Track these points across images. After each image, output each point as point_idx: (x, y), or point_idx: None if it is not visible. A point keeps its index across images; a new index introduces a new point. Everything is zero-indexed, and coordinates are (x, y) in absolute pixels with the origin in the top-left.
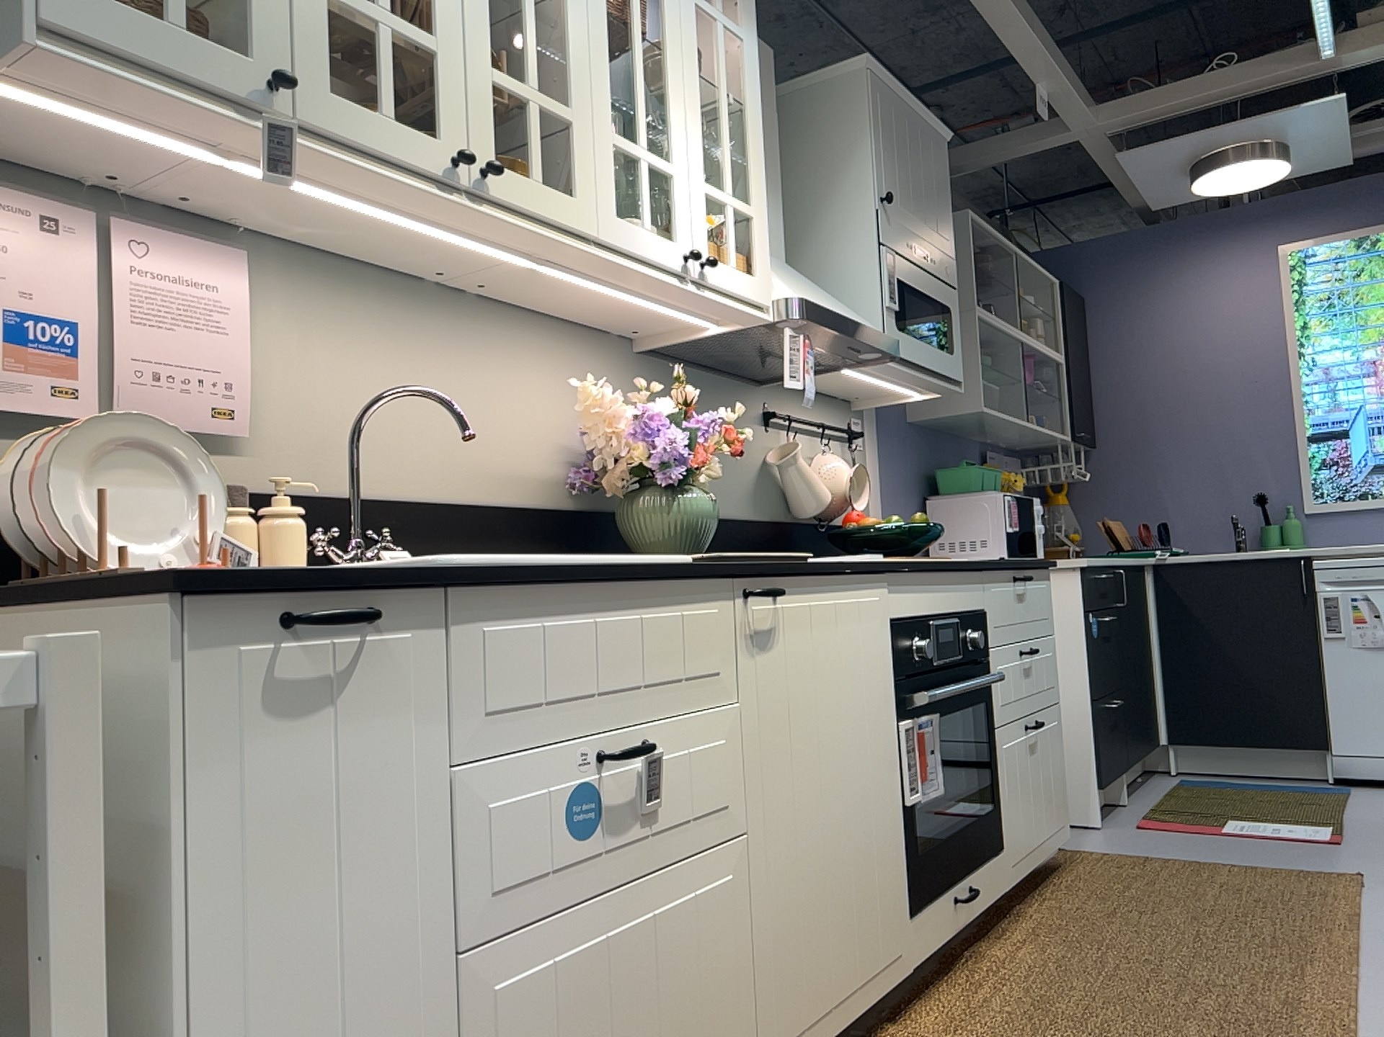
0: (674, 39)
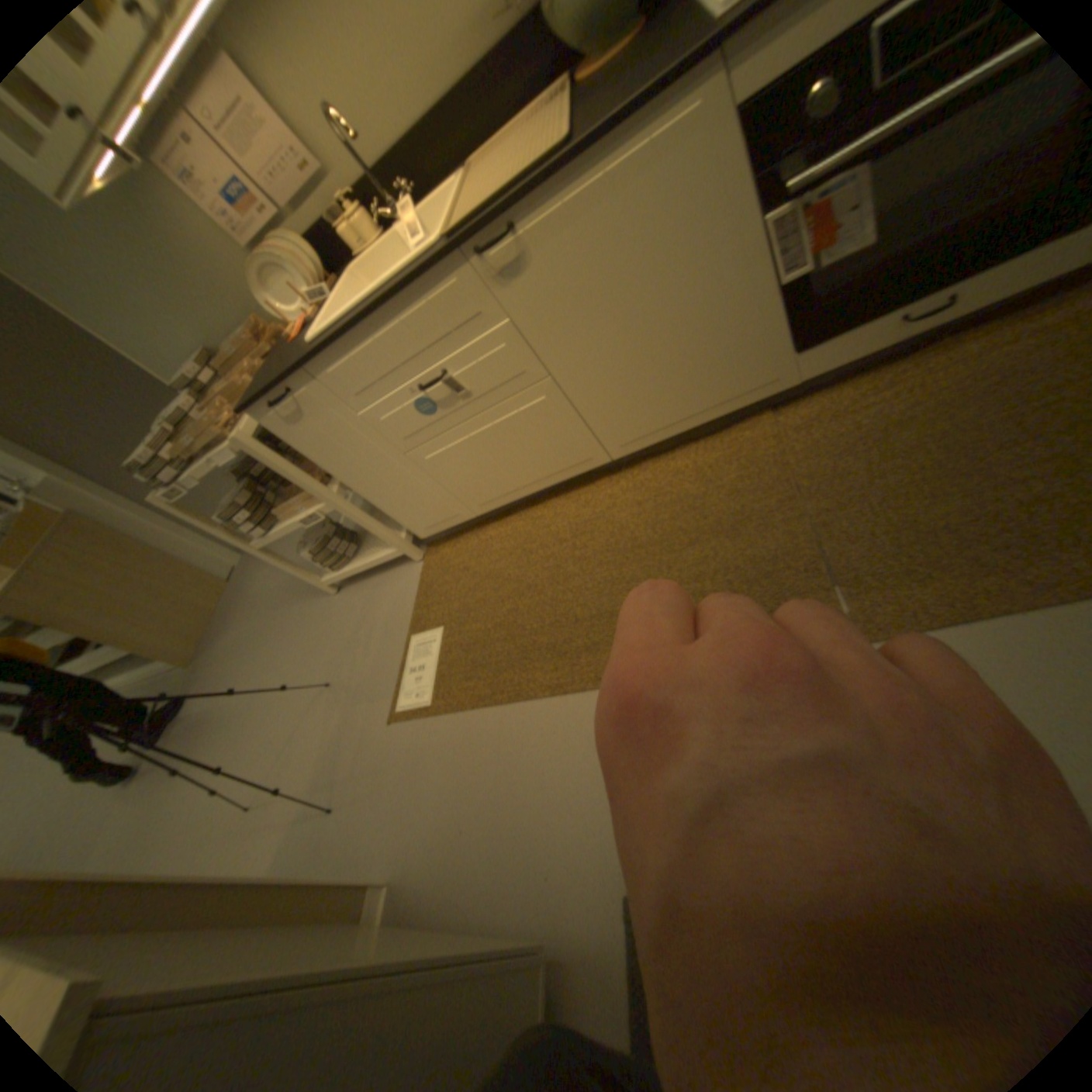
0: None
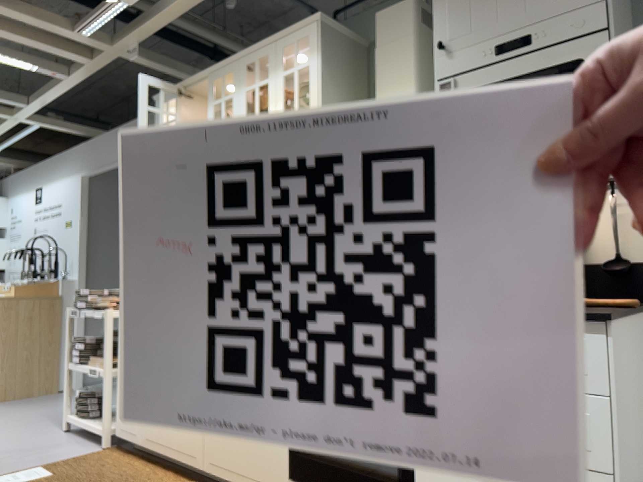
0: (271, 102)
